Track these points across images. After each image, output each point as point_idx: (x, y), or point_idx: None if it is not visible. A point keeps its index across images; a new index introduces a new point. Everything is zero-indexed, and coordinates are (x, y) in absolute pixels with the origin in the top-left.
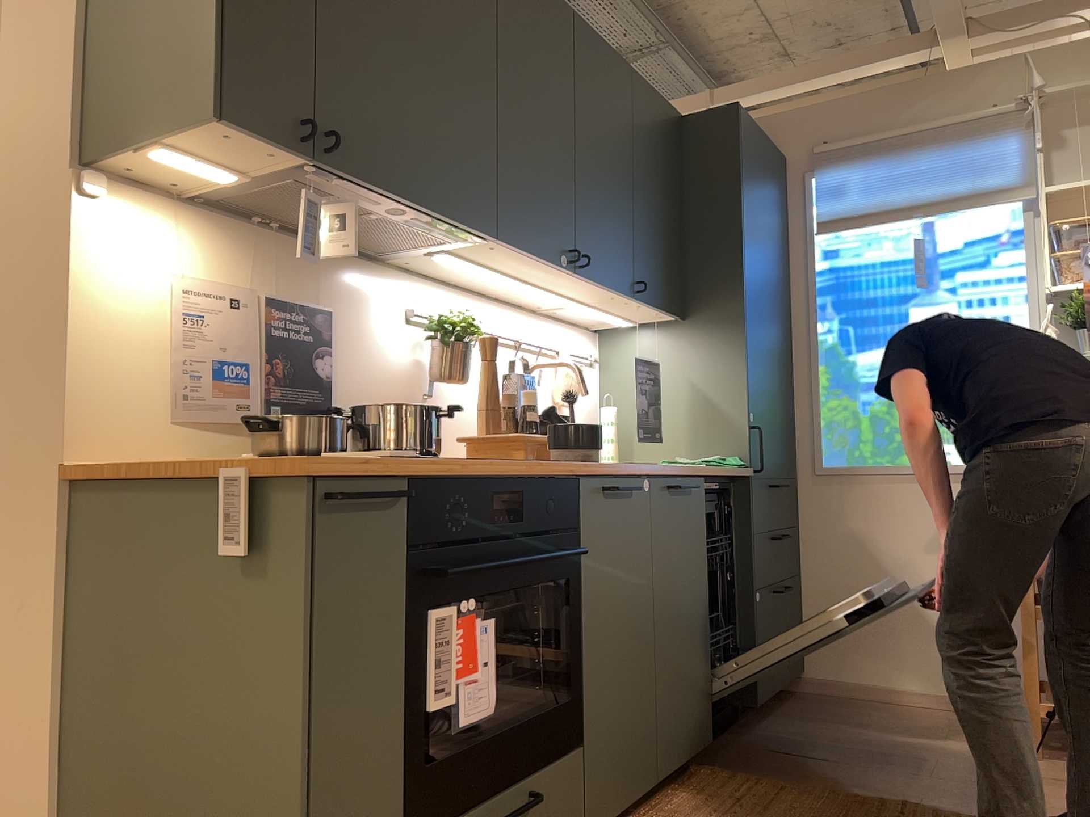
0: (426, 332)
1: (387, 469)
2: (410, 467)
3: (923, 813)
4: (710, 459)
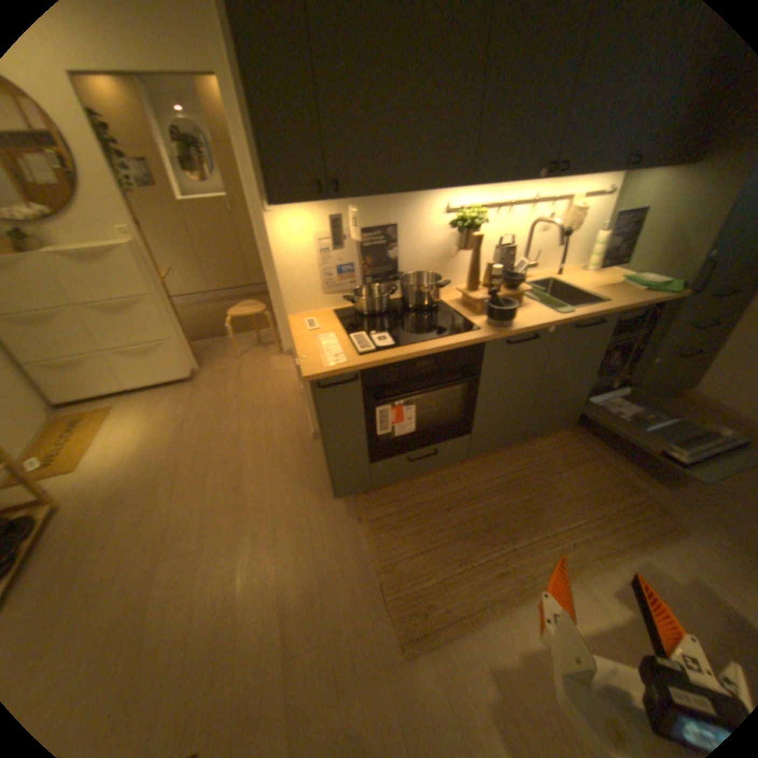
0: (452, 224)
1: (347, 370)
2: (359, 367)
3: (653, 509)
4: (660, 277)
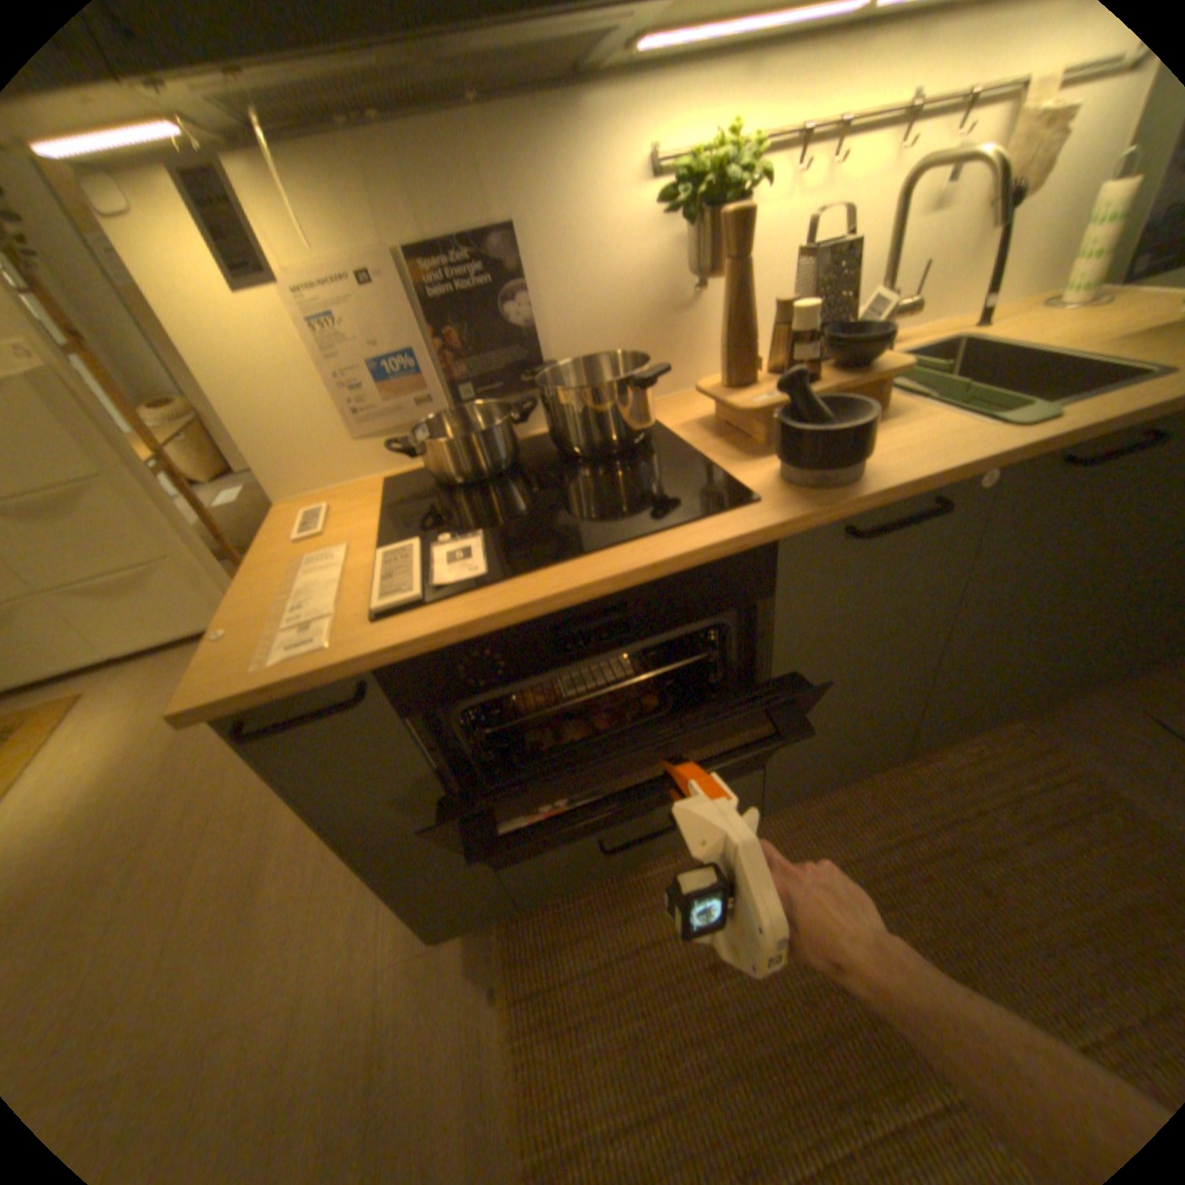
0: (666, 199)
1: (316, 678)
2: (355, 664)
3: None
4: None
